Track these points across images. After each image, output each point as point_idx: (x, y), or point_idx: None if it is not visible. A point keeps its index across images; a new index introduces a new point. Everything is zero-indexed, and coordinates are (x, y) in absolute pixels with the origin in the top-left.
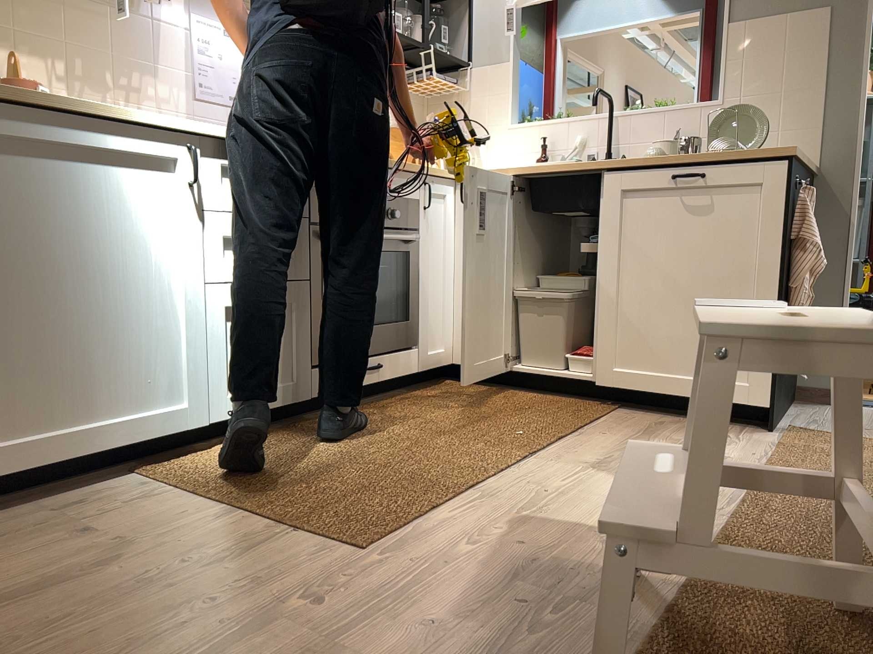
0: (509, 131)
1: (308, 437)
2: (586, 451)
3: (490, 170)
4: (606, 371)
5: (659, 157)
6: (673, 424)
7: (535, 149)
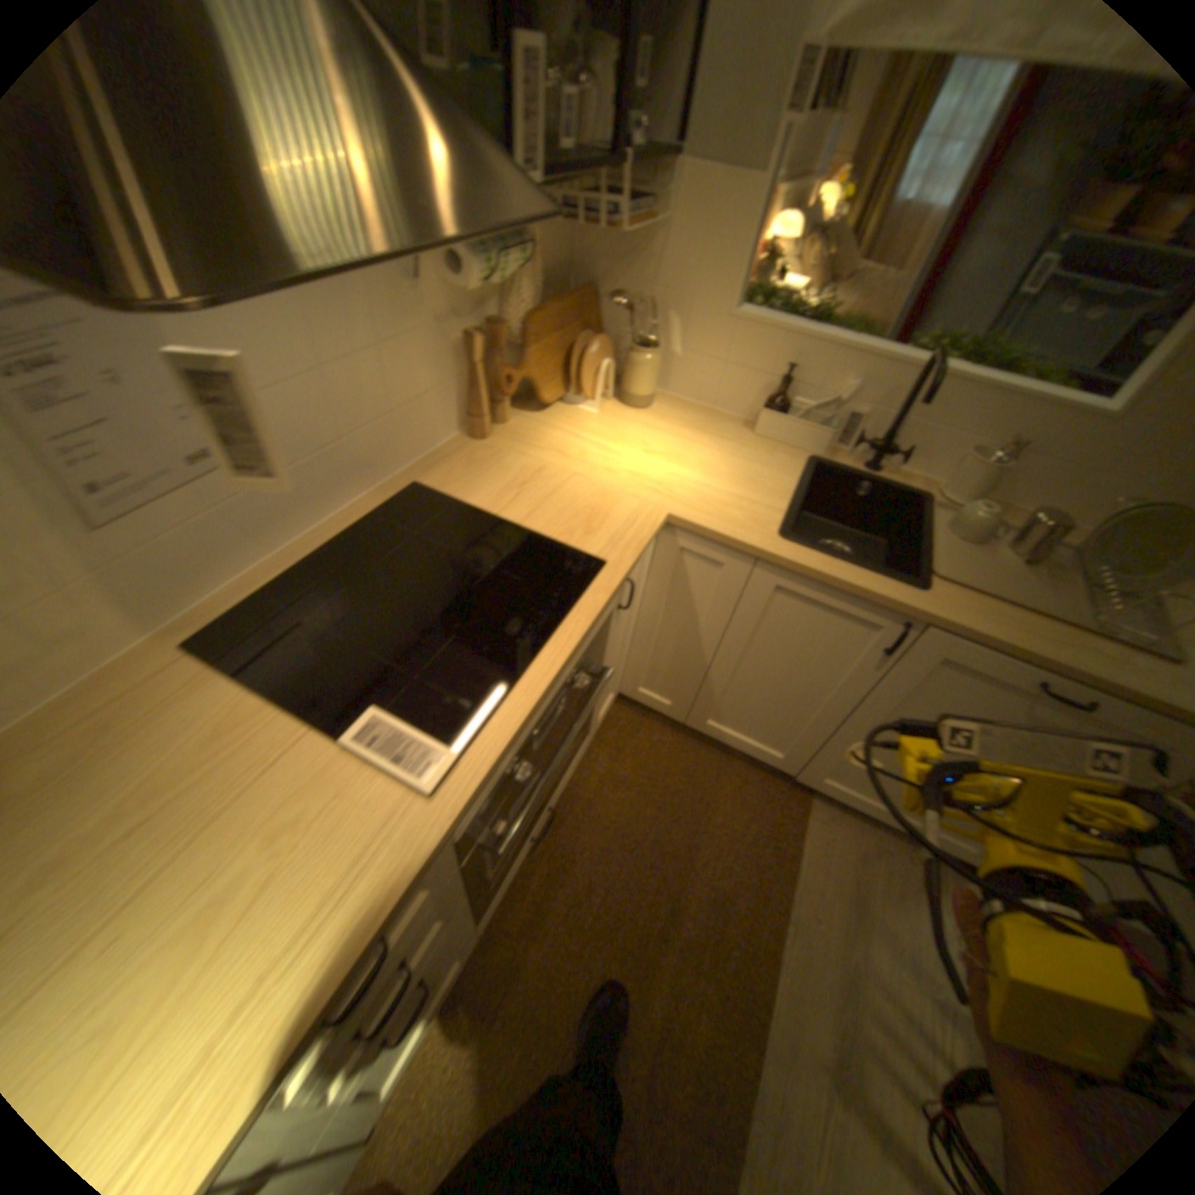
0: (727, 318)
1: (488, 1034)
2: (815, 1022)
3: (723, 525)
4: (811, 778)
5: (1038, 649)
6: (875, 862)
7: (765, 366)
